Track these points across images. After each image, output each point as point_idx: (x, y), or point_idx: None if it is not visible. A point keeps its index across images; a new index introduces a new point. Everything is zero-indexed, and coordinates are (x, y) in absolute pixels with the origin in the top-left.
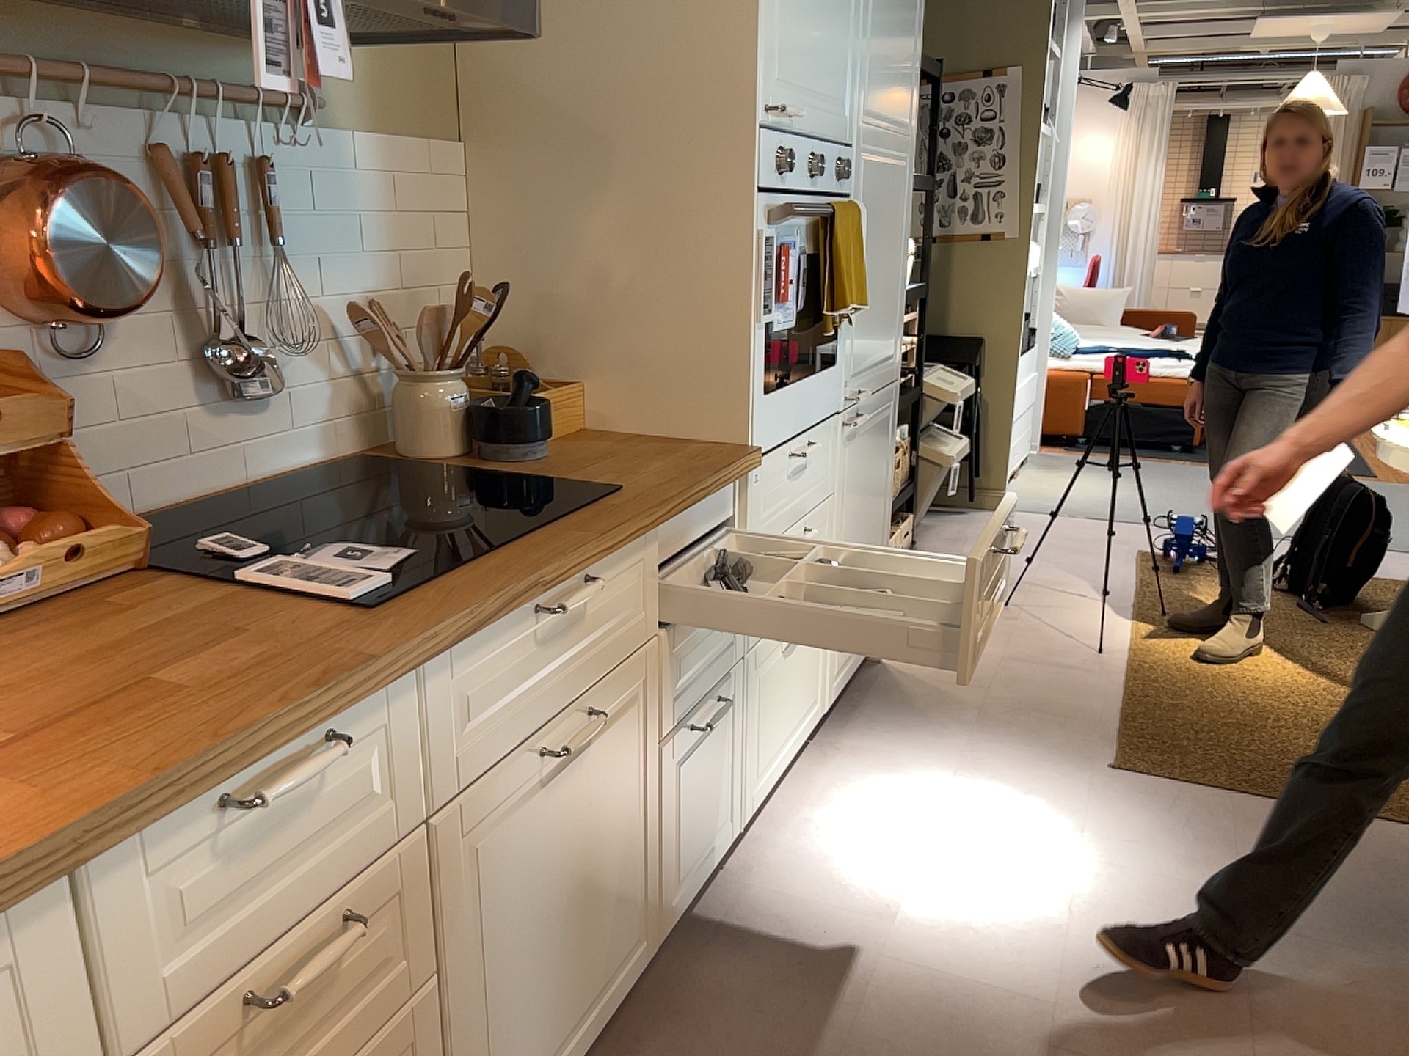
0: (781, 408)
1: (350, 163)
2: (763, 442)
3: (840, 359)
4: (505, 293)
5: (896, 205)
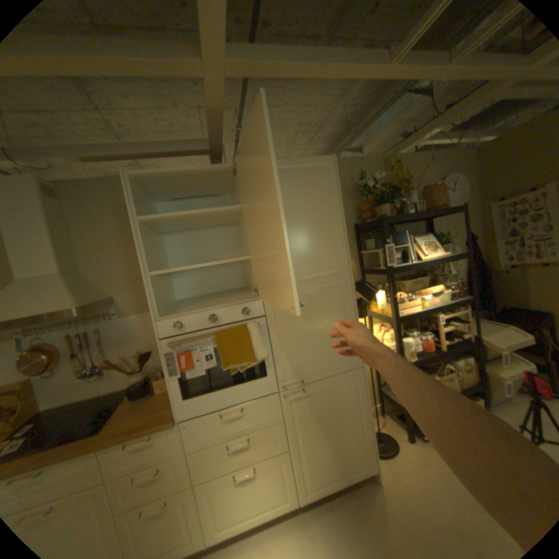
0: (202, 402)
1: (126, 323)
2: (185, 416)
3: (269, 374)
4: (140, 357)
5: (329, 303)
